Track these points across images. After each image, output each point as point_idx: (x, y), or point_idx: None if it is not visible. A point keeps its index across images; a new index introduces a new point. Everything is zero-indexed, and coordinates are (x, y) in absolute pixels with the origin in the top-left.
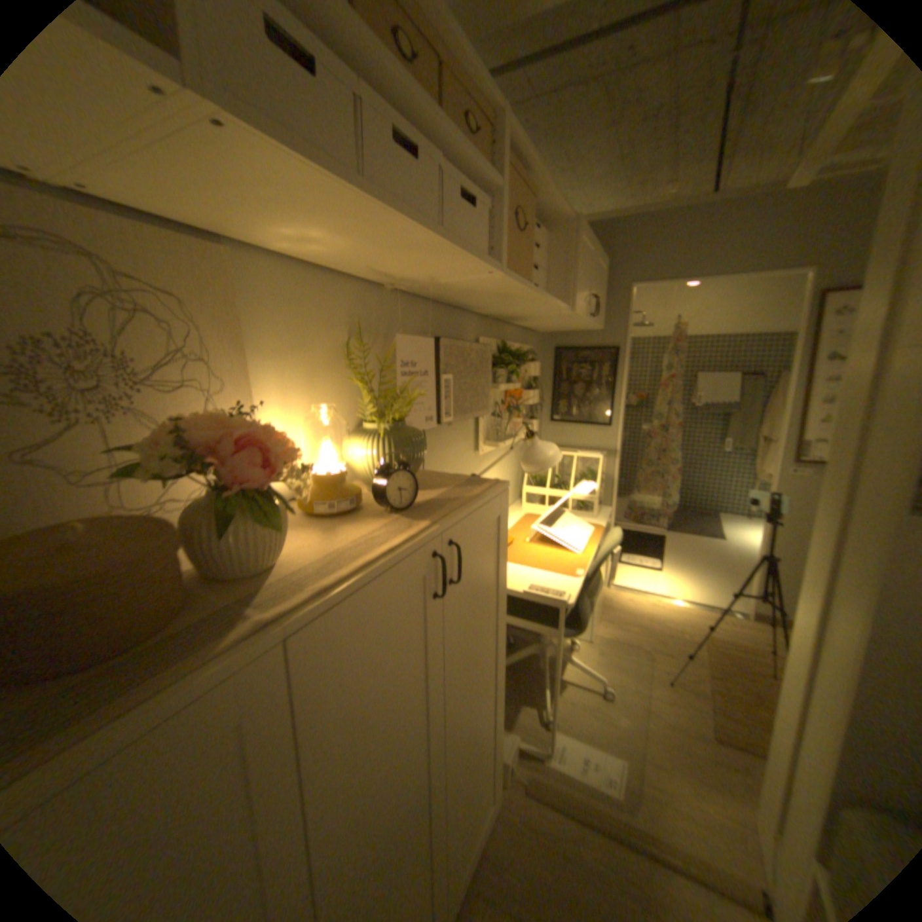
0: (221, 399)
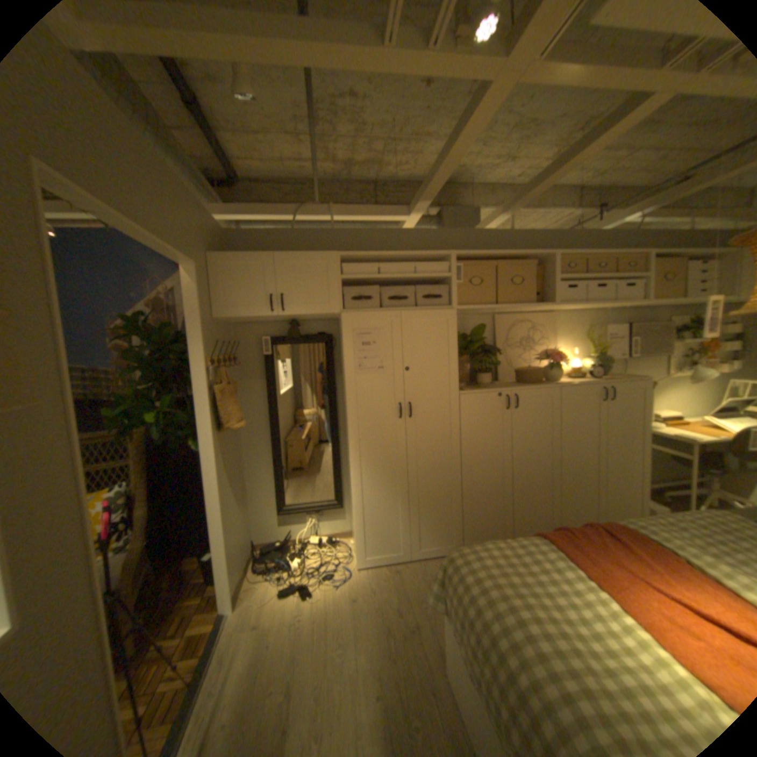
0: (550, 349)
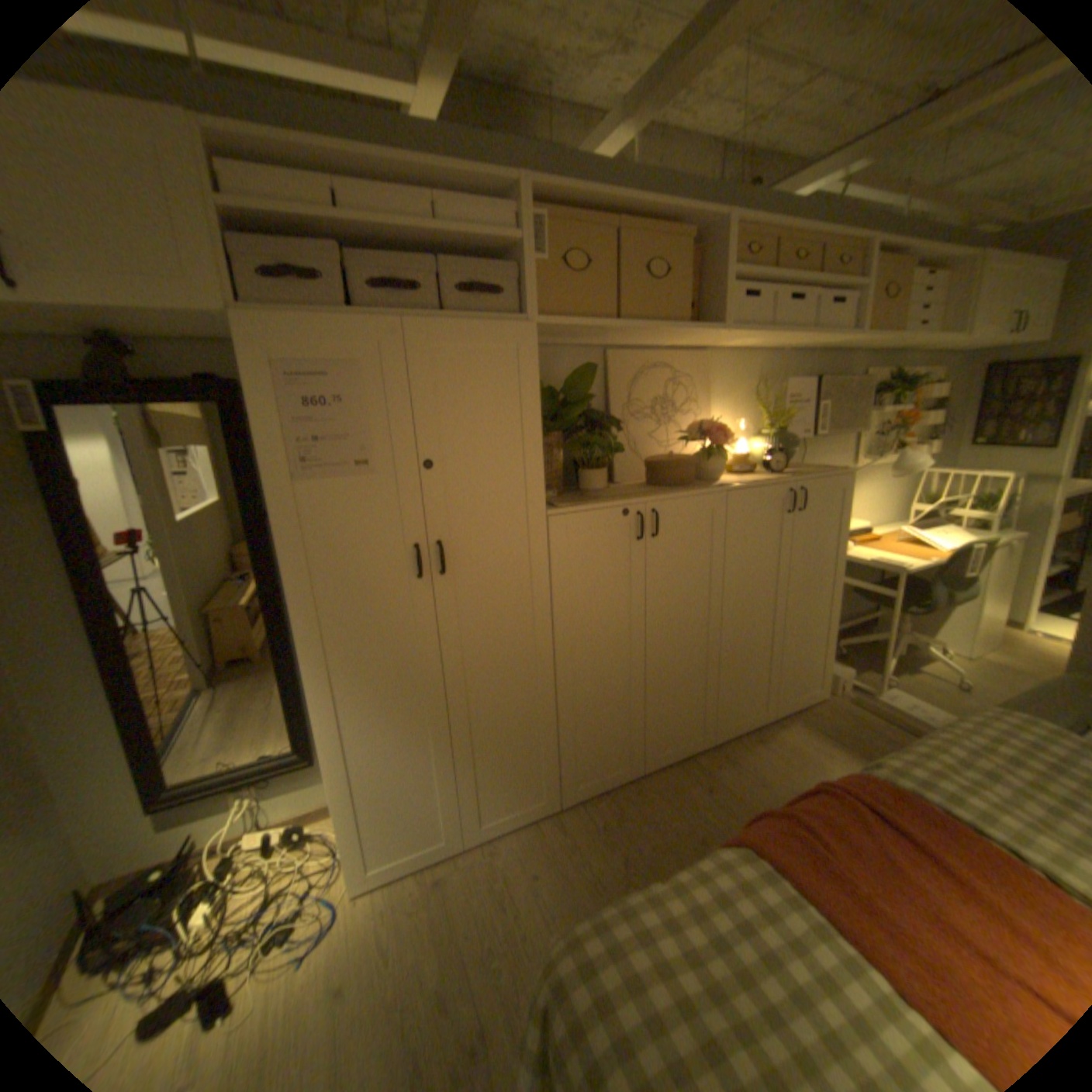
0: (700, 420)
